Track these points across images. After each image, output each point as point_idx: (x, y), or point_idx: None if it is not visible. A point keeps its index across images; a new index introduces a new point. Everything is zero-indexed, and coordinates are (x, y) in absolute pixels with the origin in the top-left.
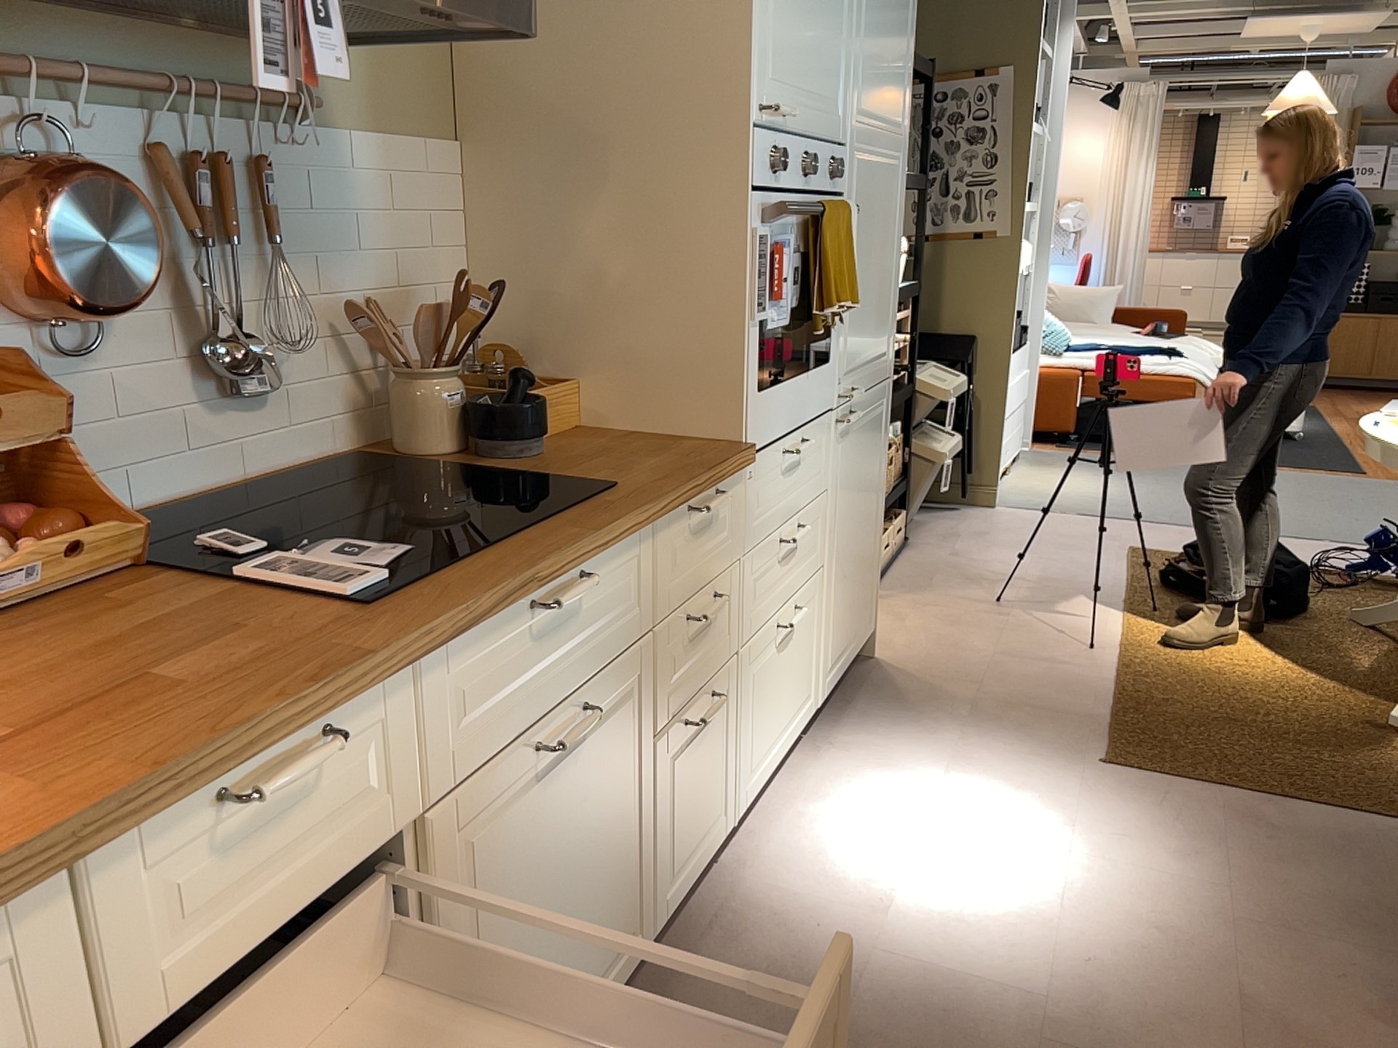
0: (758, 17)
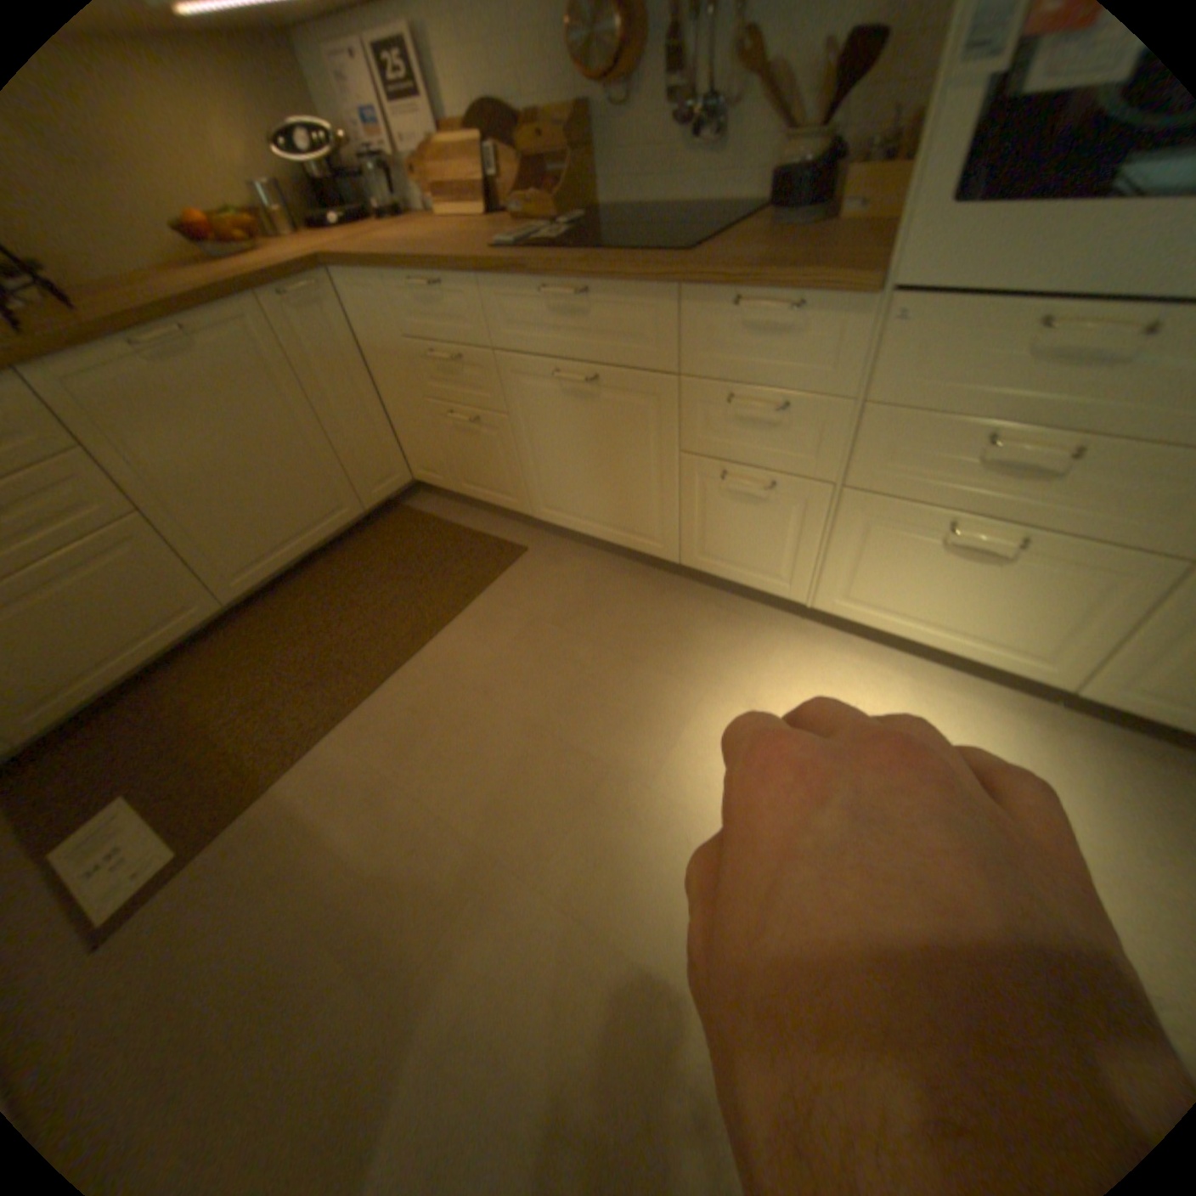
0: None
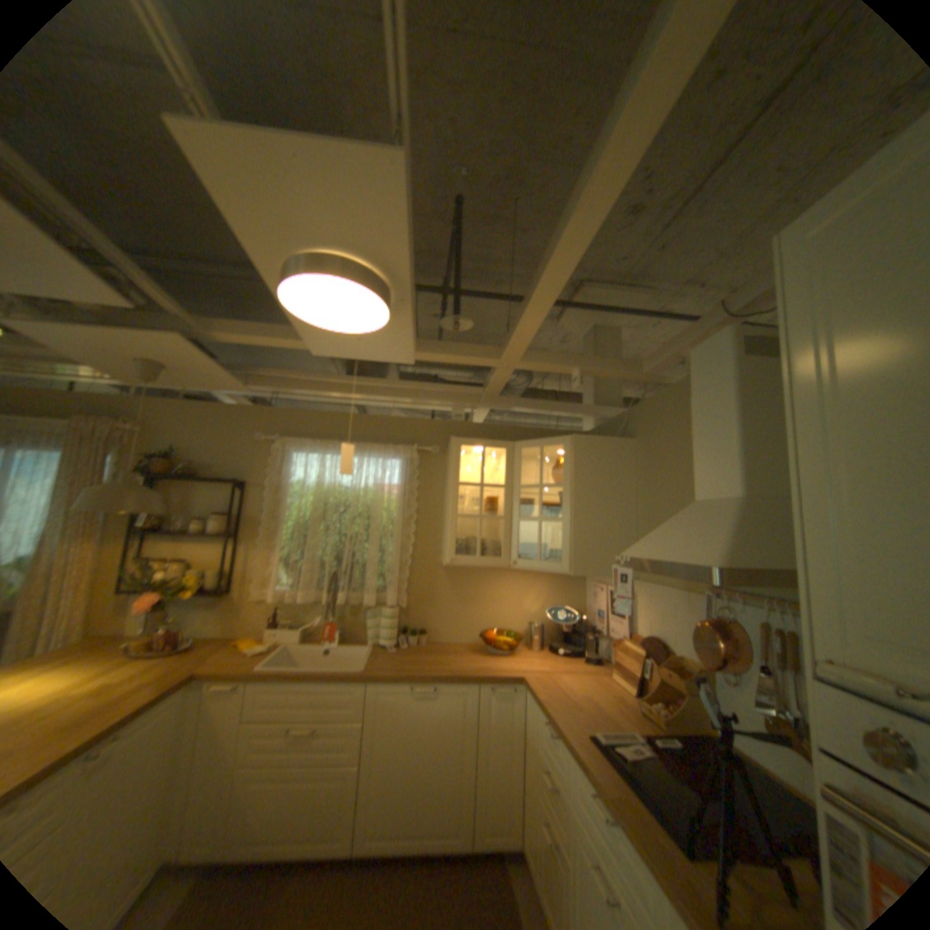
0: (809, 564)
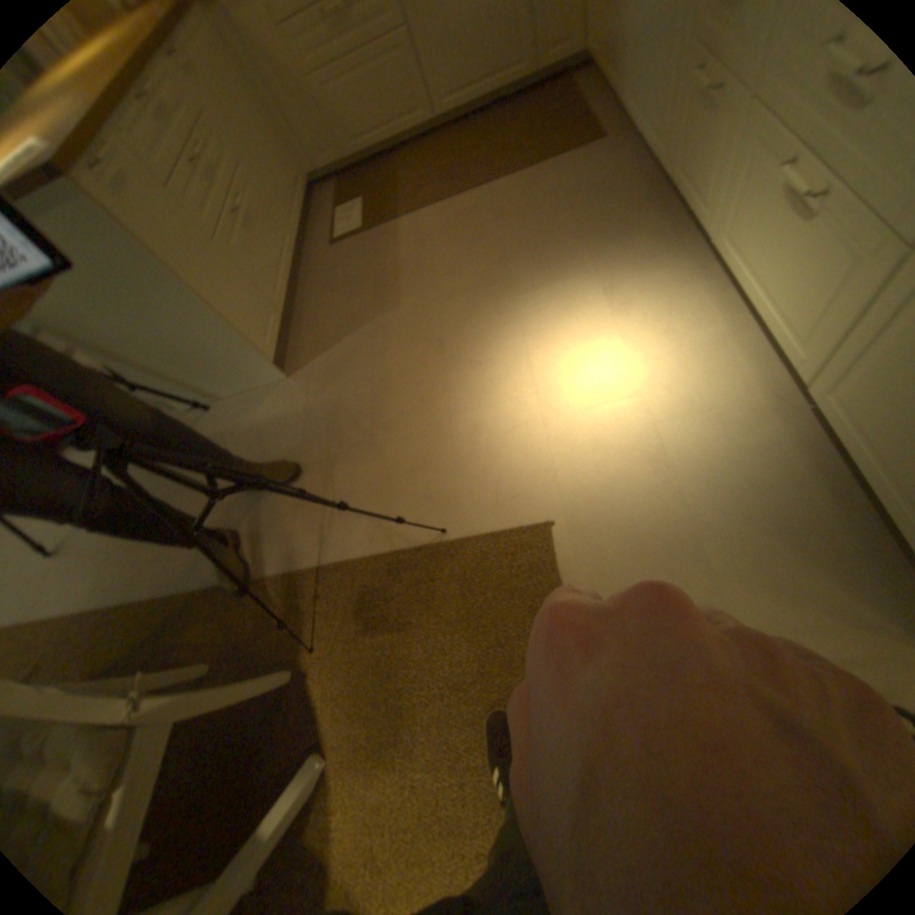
0: None
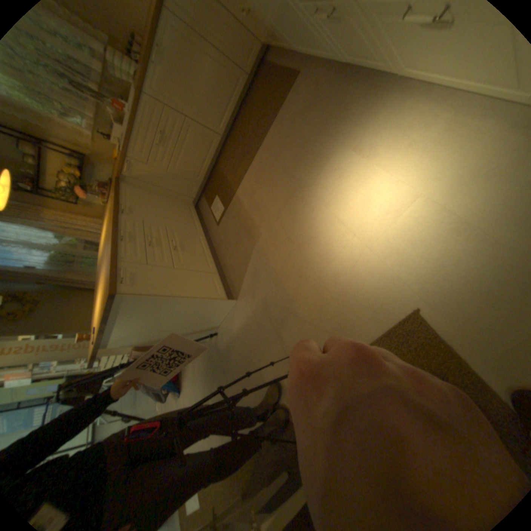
0: None
